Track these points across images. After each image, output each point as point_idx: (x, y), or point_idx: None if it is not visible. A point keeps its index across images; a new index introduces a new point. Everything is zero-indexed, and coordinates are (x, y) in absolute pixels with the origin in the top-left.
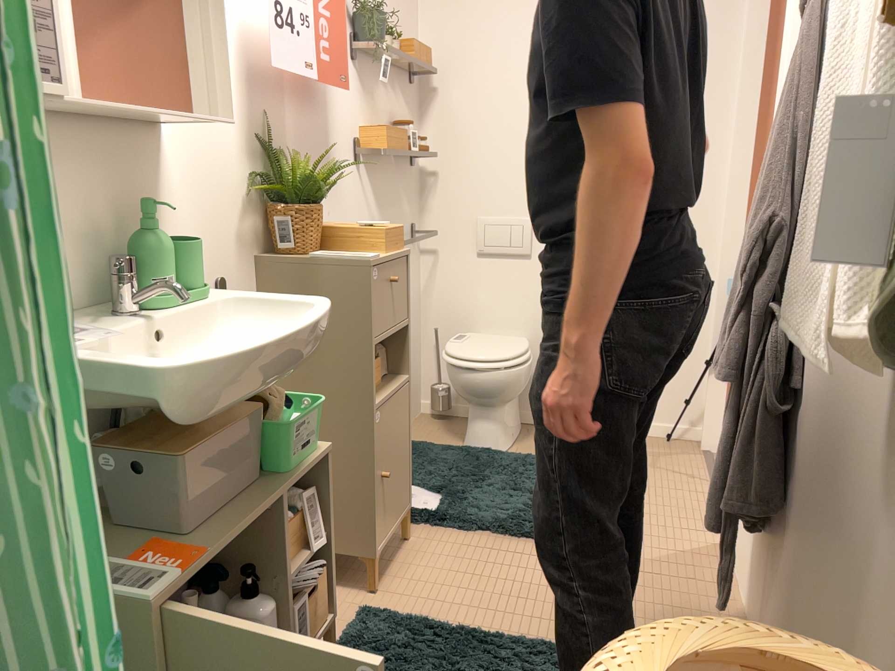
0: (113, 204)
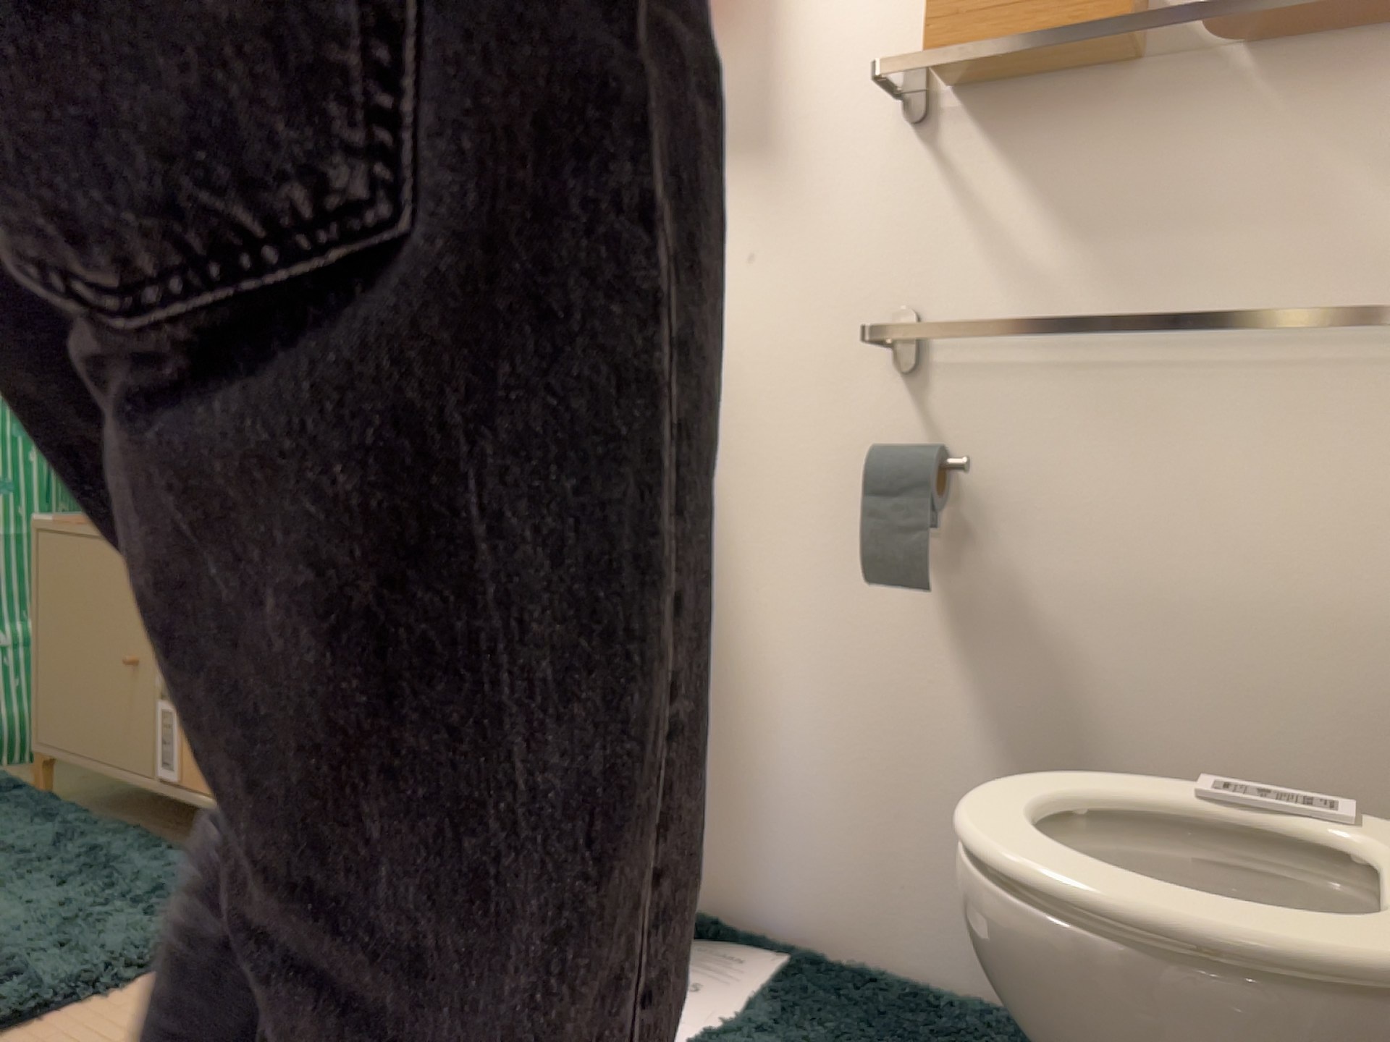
0: None
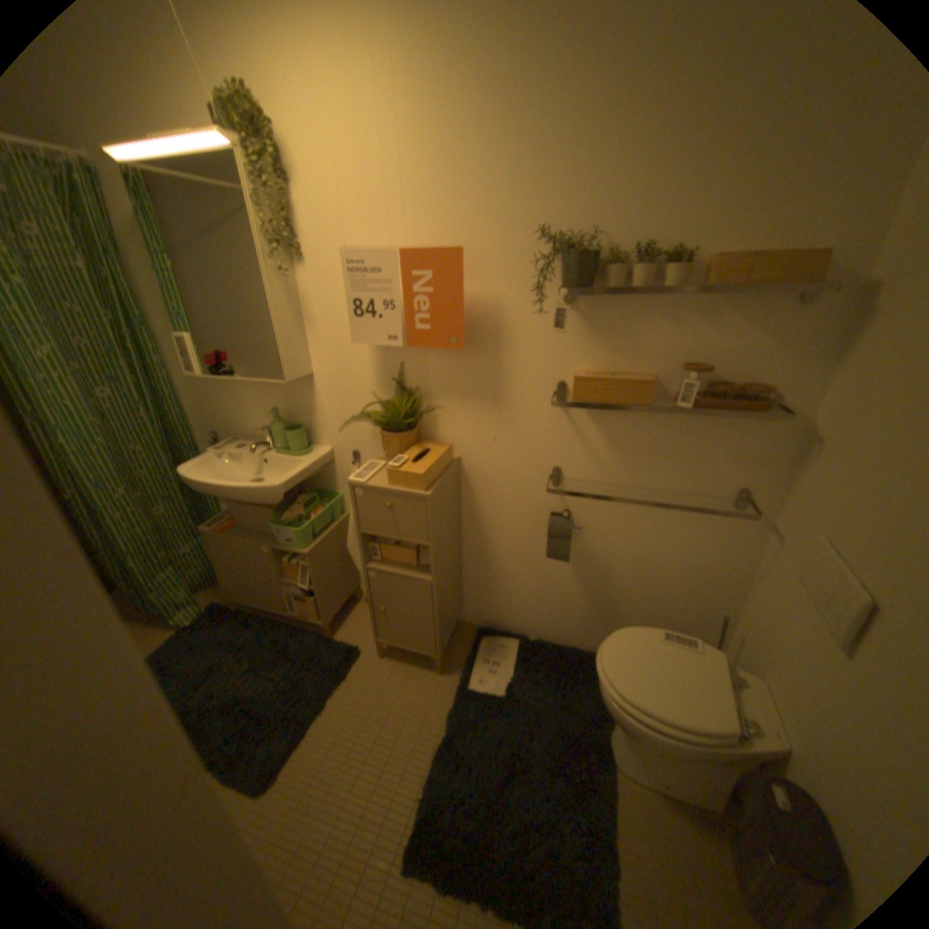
0: (280, 404)
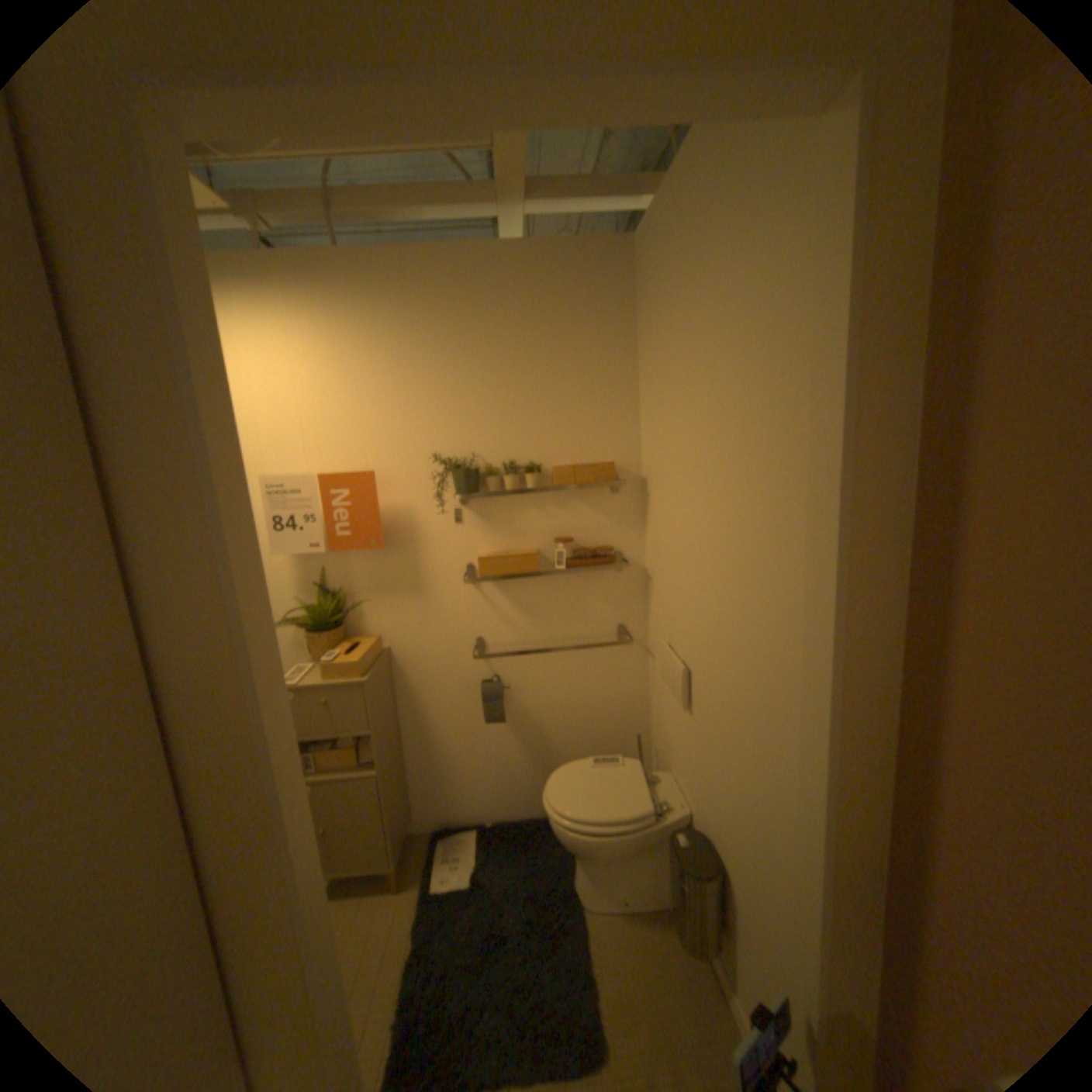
0: None
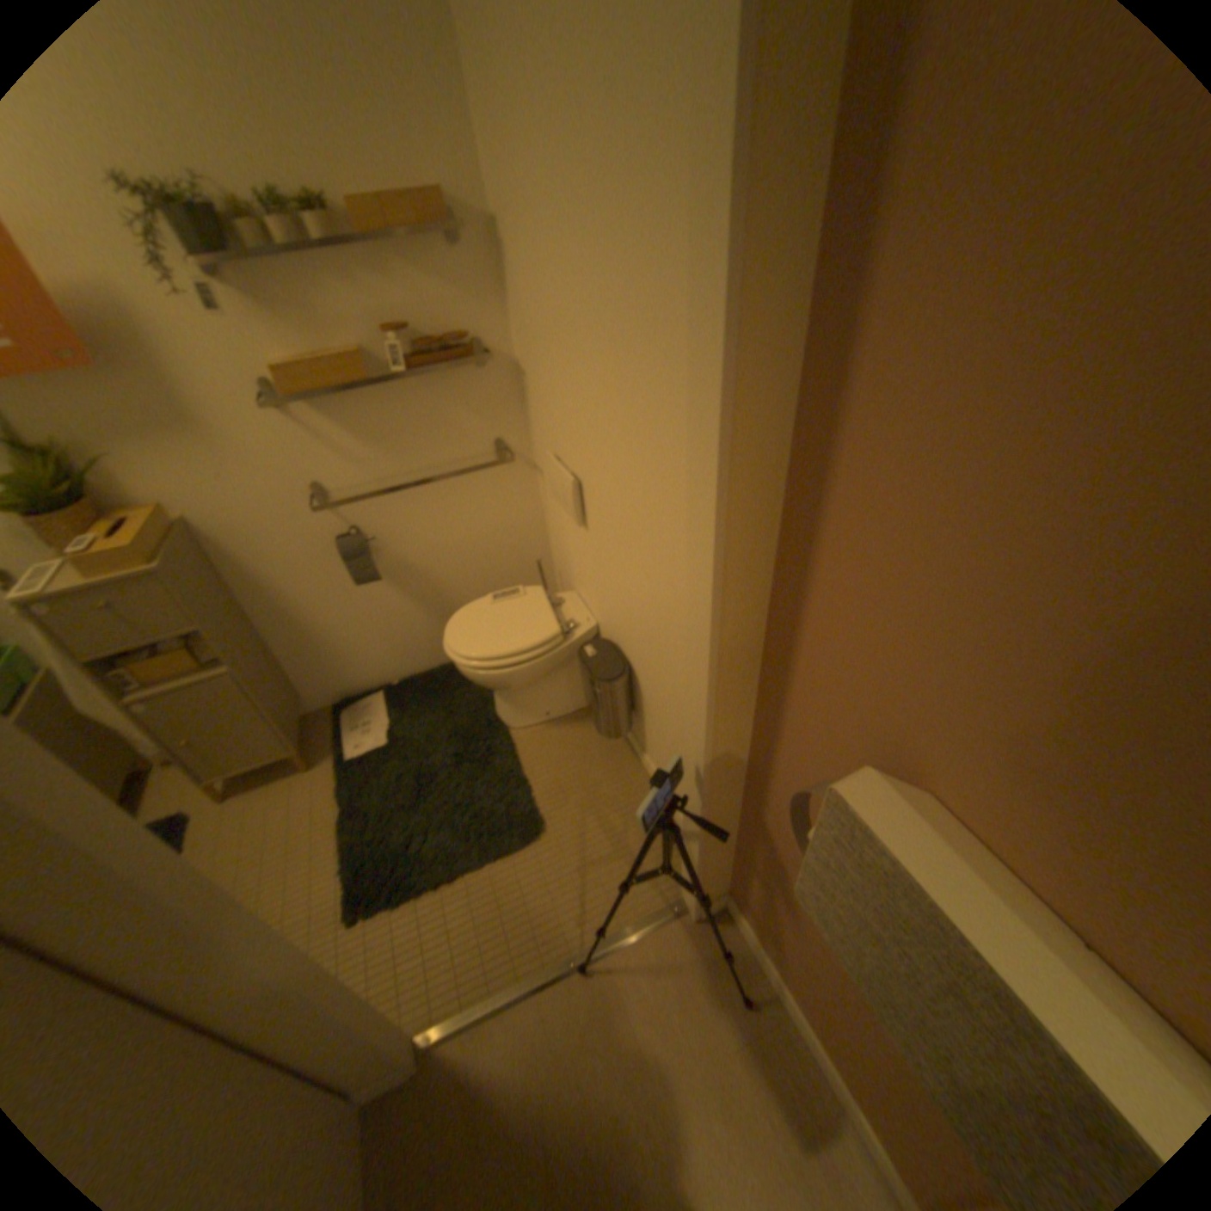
0: None
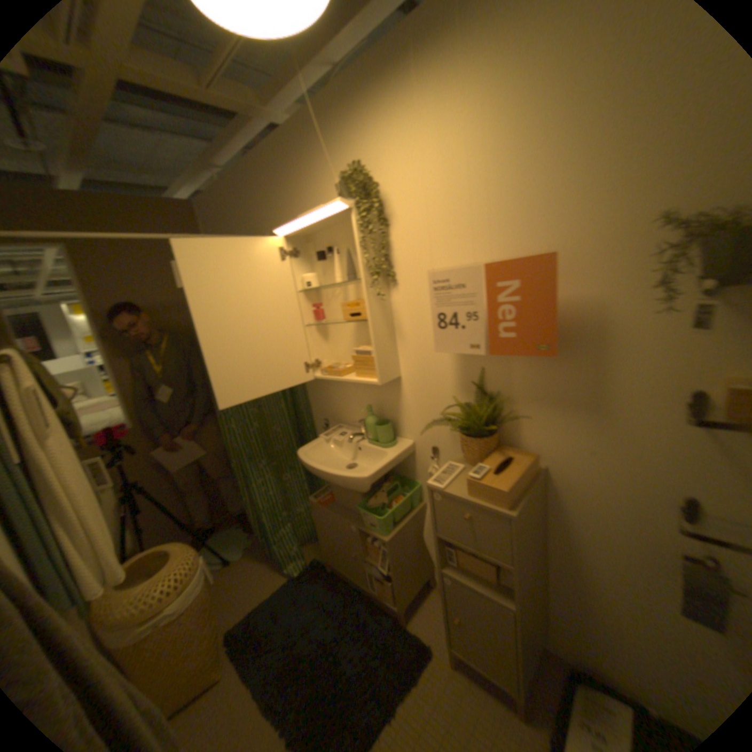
0: (373, 400)
